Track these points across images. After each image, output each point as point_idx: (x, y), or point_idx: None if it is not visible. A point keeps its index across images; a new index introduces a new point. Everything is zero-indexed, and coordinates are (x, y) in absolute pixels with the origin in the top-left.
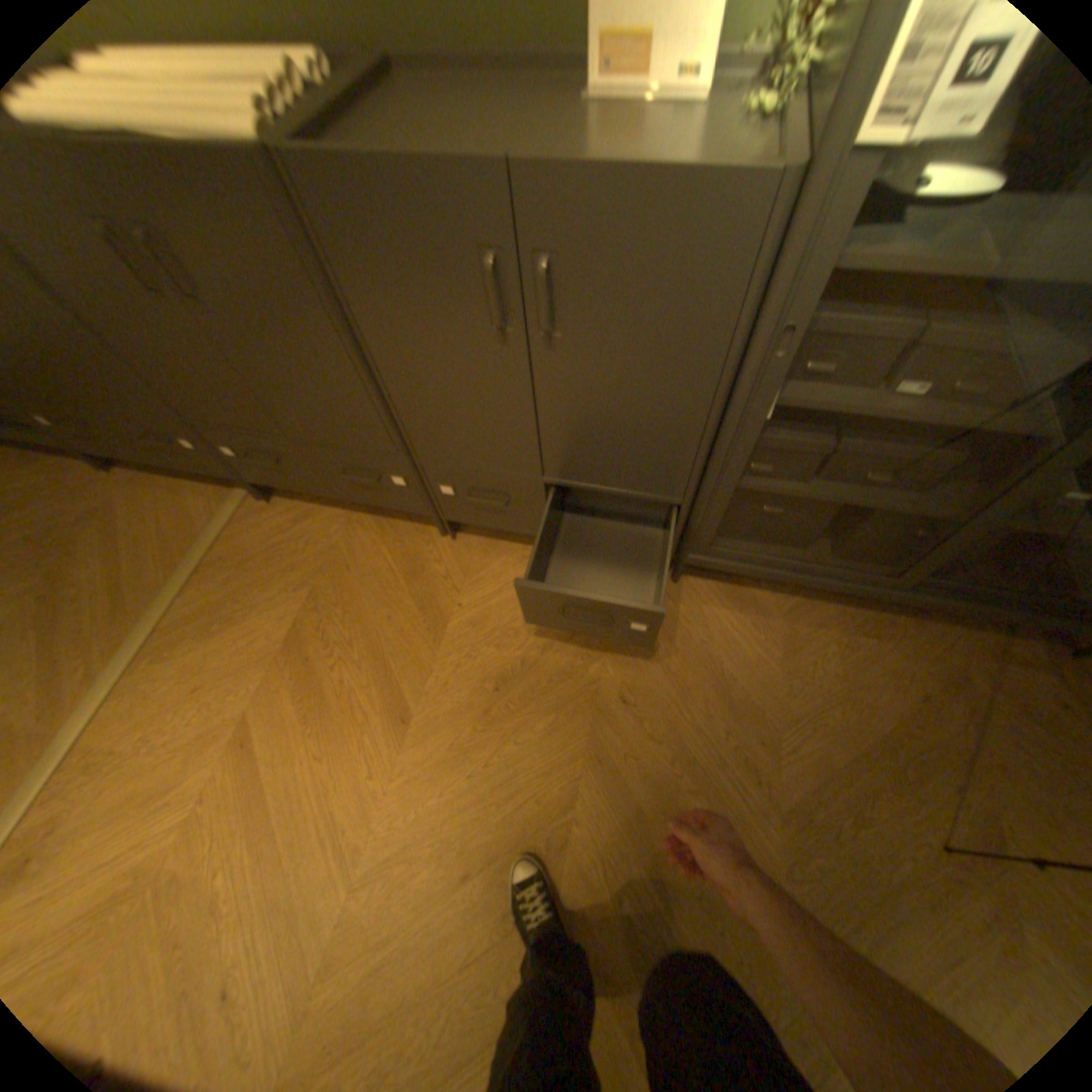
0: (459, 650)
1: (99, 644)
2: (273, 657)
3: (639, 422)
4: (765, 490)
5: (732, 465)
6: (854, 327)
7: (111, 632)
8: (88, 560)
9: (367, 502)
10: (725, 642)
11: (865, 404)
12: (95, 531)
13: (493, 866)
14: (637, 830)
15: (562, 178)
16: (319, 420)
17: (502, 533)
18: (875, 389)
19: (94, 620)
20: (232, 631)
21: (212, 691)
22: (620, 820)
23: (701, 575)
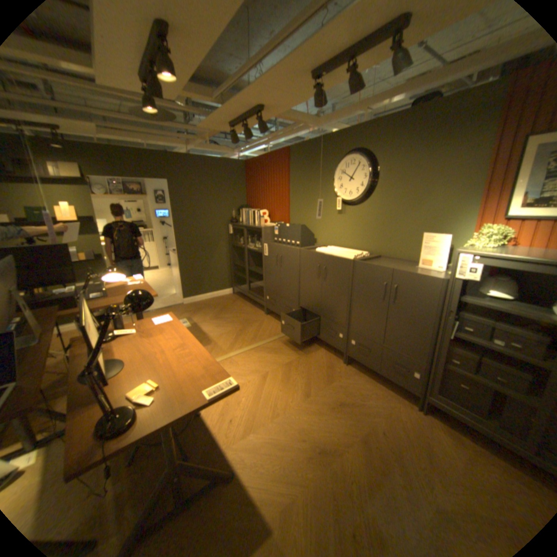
0: (334, 390)
1: (246, 343)
2: (282, 365)
3: (414, 330)
4: (460, 376)
5: (442, 353)
6: (476, 320)
7: (249, 342)
8: (253, 328)
9: (328, 341)
10: (439, 443)
11: (484, 343)
12: (257, 323)
13: (314, 444)
14: (370, 470)
15: (403, 273)
16: (331, 311)
17: (364, 372)
18: (489, 342)
19: (247, 338)
20: (275, 355)
21: (264, 364)
22: (365, 463)
23: (438, 419)
